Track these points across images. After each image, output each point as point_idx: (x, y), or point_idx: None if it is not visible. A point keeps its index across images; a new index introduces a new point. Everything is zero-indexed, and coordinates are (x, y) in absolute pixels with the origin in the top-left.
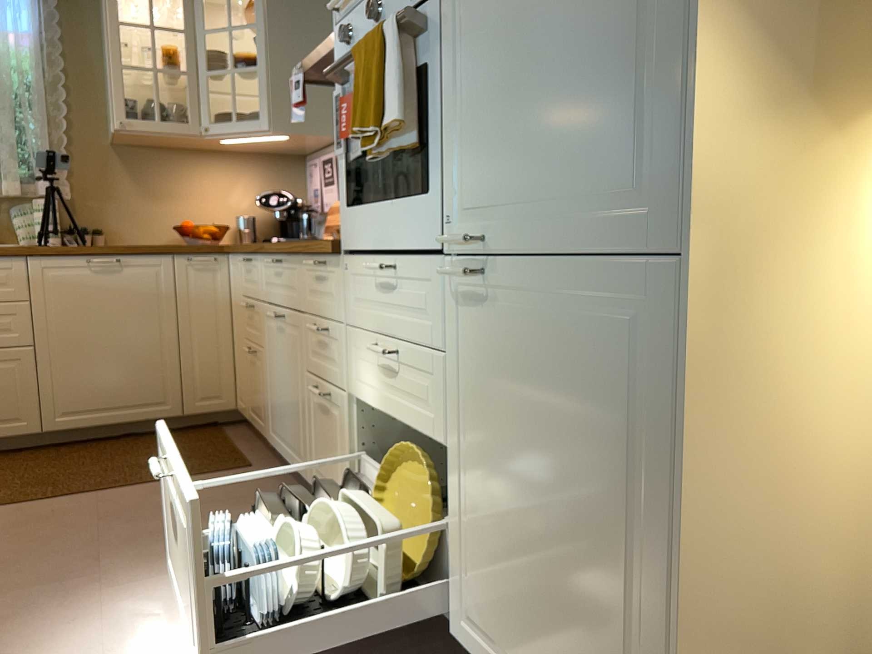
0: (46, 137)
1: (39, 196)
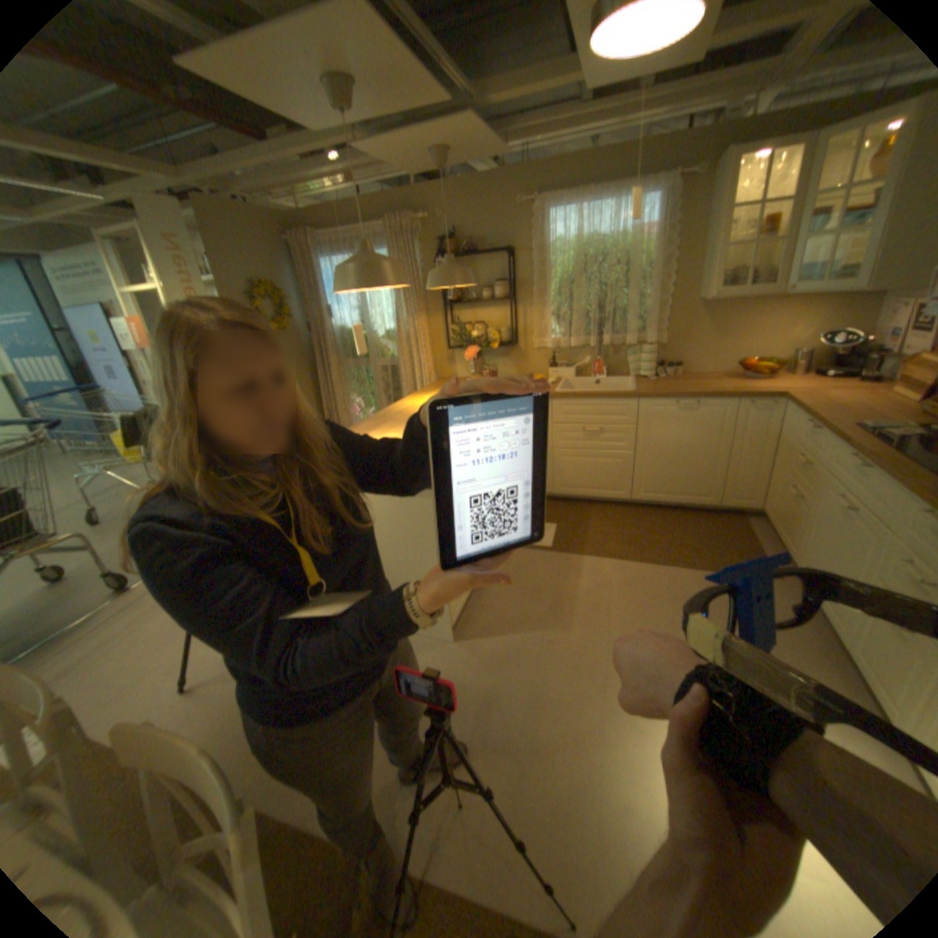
0: (656, 301)
1: (645, 342)
